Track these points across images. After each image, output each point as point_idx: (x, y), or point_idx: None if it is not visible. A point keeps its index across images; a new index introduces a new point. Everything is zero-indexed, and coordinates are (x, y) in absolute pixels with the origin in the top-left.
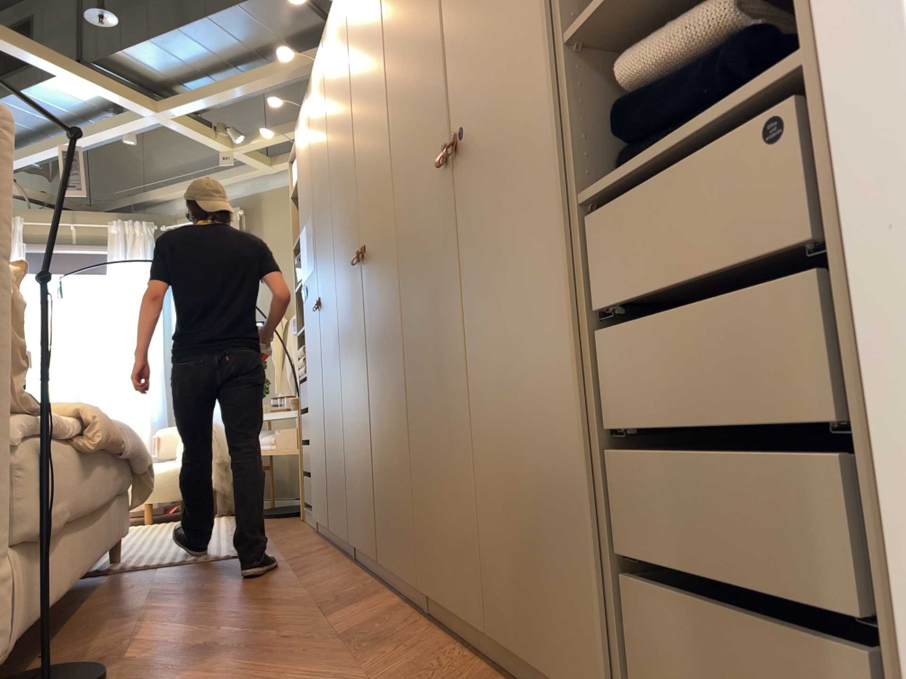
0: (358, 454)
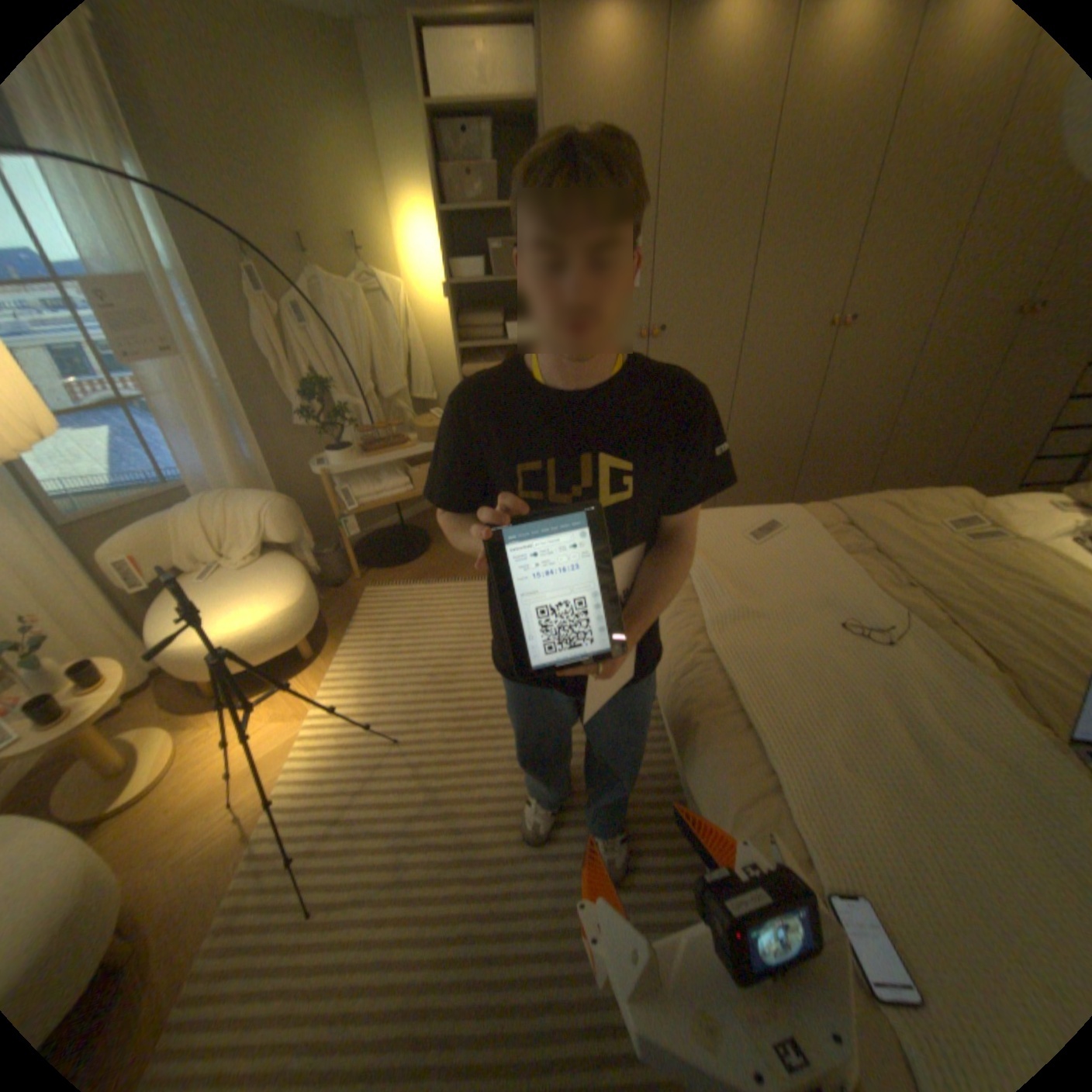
0: (756, 463)
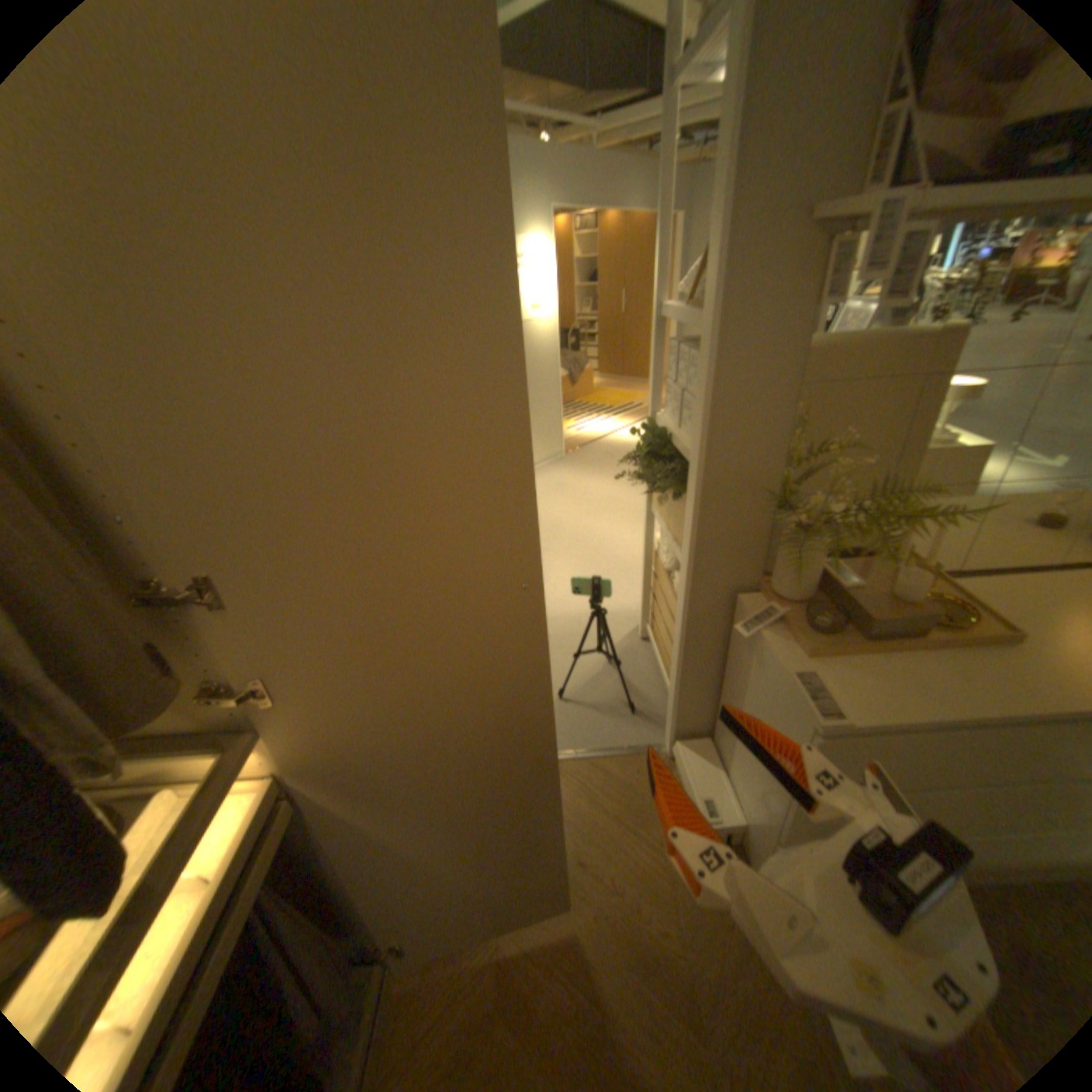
0: None
